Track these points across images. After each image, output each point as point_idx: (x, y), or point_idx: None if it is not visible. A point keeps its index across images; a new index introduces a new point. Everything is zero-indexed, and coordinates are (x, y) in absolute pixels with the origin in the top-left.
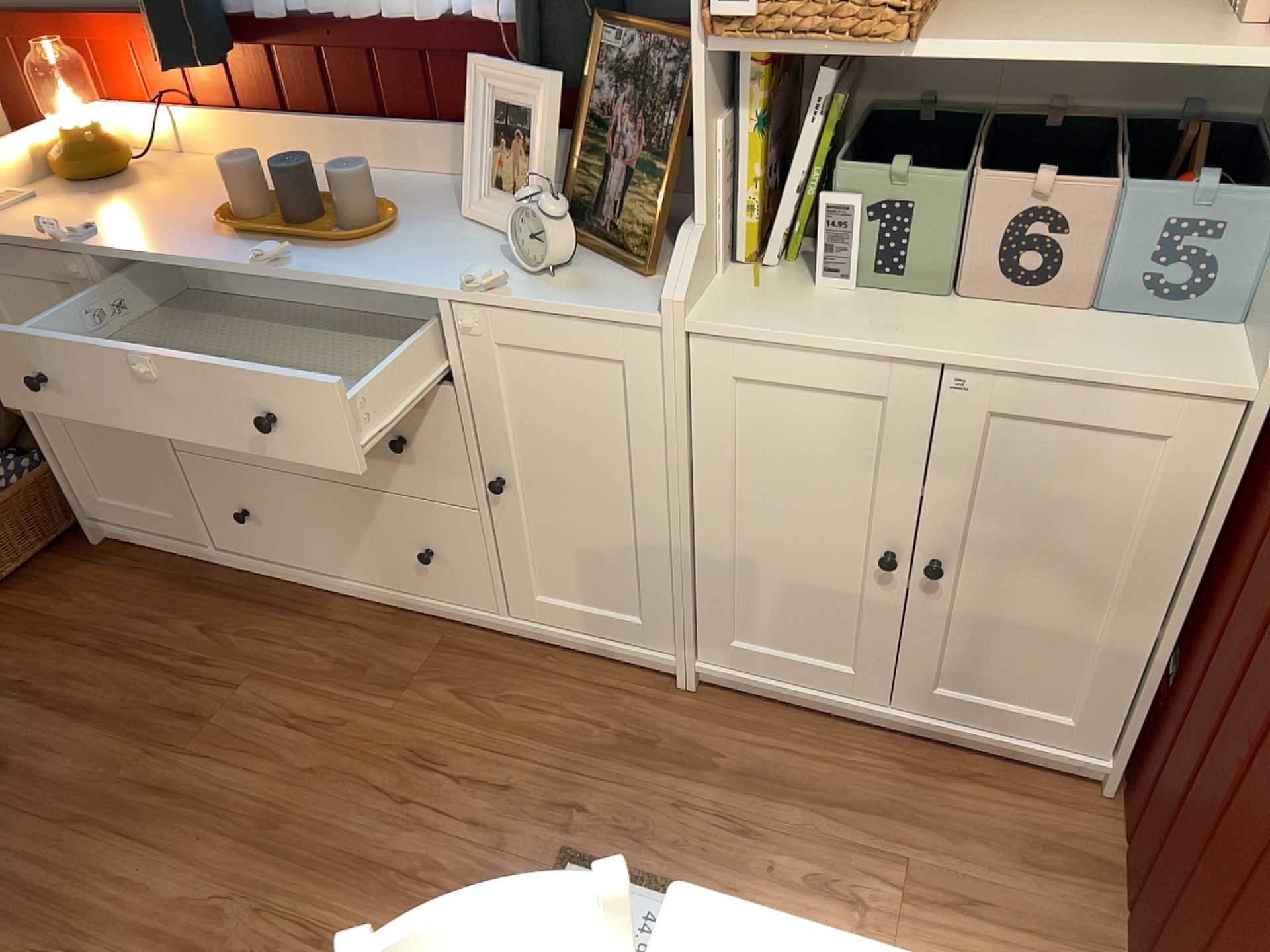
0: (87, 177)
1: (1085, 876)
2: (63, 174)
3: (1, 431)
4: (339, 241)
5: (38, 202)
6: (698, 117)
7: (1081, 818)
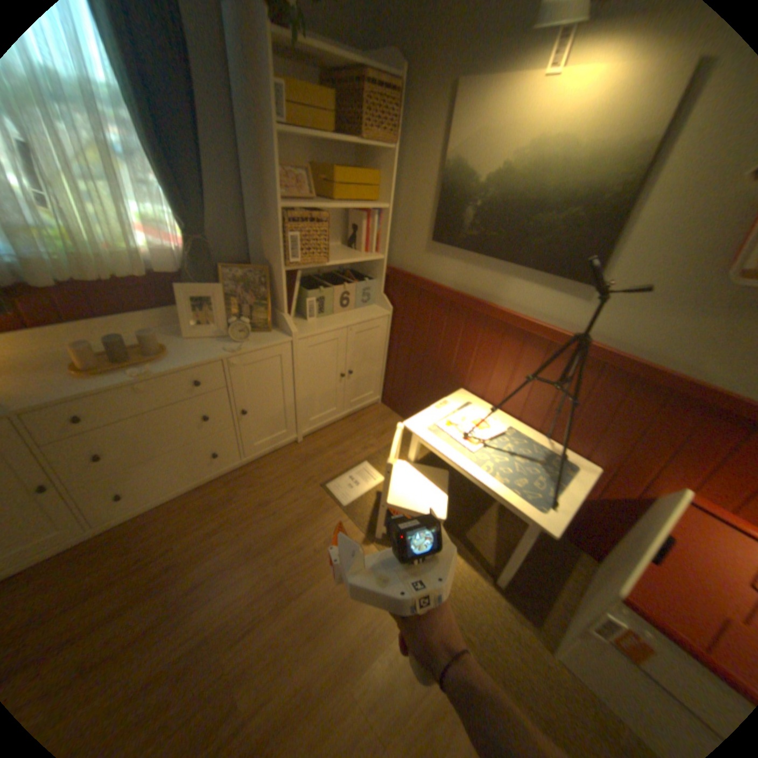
0: None
1: (390, 417)
2: None
3: None
4: (154, 358)
5: None
6: (281, 286)
7: (381, 410)
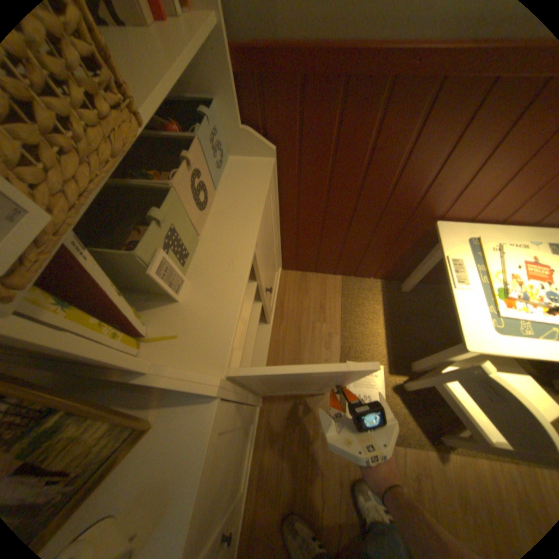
0: None
1: (307, 279)
2: None
3: None
4: None
5: None
6: (68, 346)
7: (290, 278)
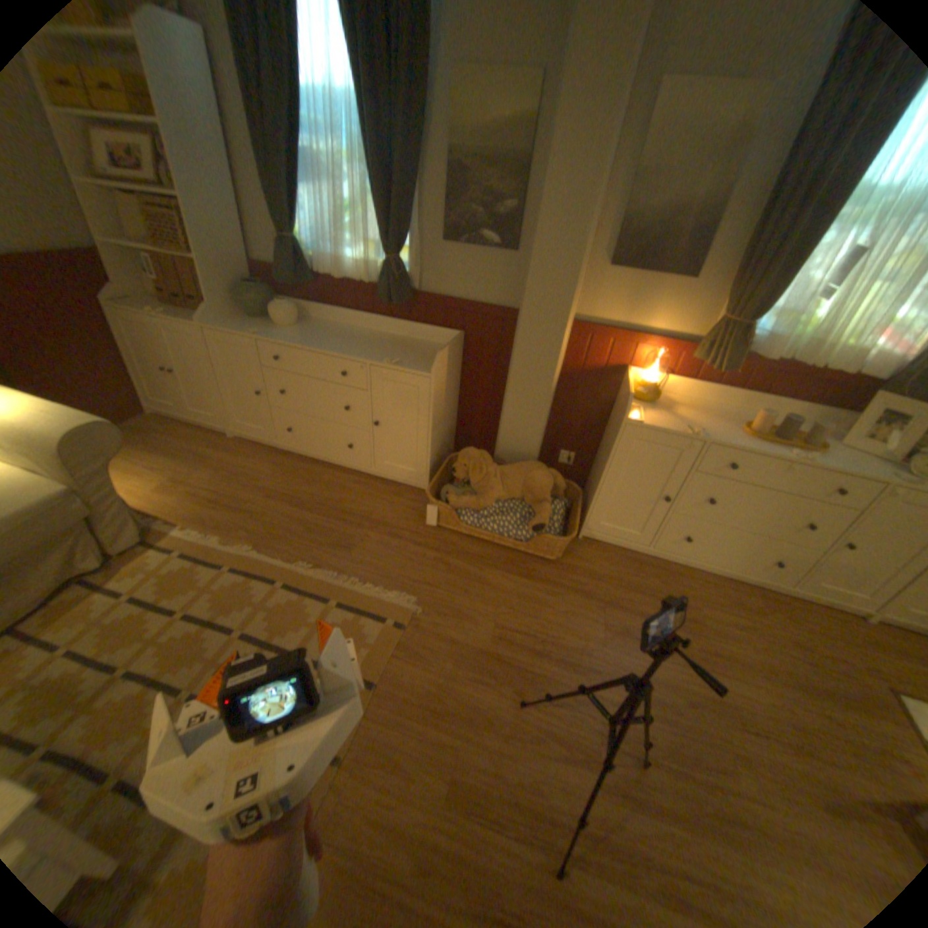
0: (652, 399)
1: None
2: (641, 396)
3: (551, 489)
4: (820, 451)
5: (642, 408)
6: None
7: None
